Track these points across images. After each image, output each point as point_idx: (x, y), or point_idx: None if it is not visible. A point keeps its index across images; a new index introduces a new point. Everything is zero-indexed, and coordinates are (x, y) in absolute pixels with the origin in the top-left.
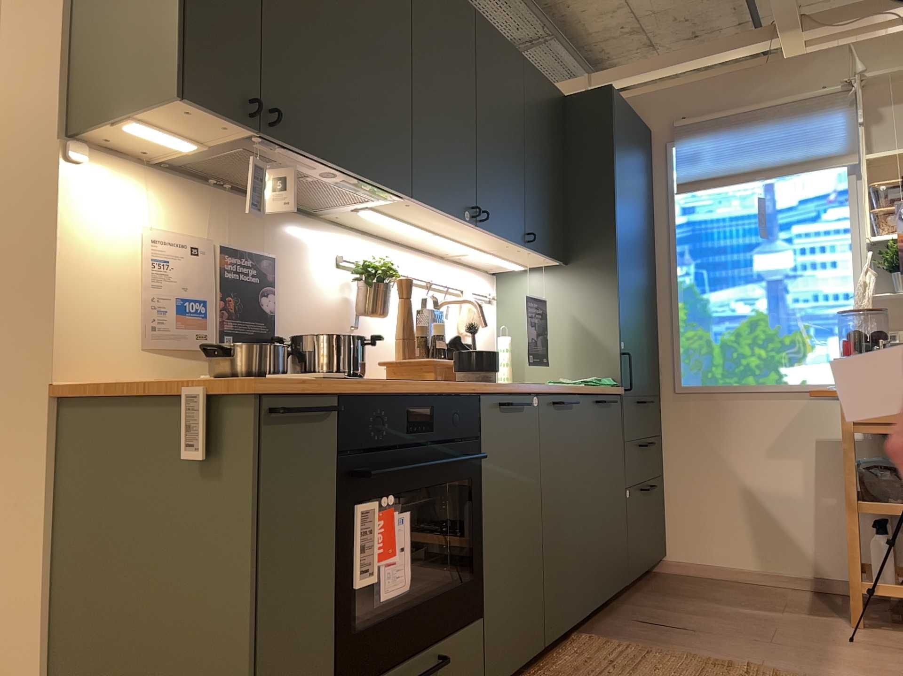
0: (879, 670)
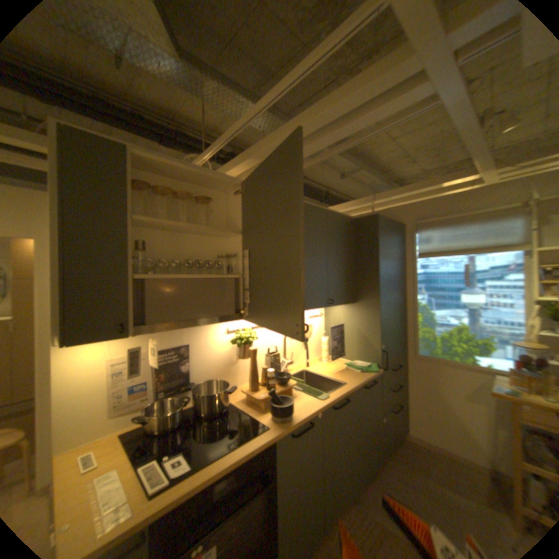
0: None
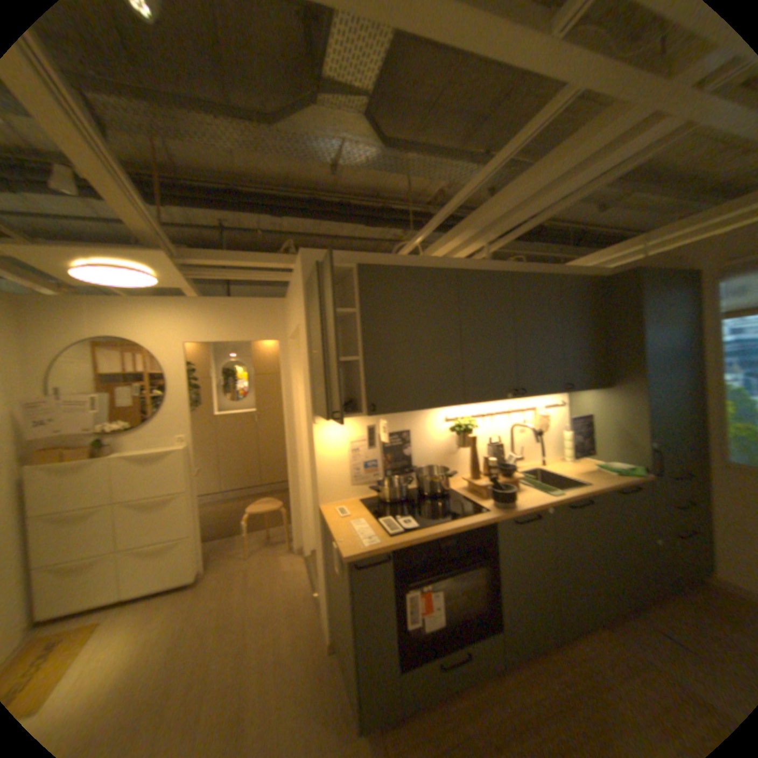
0: None
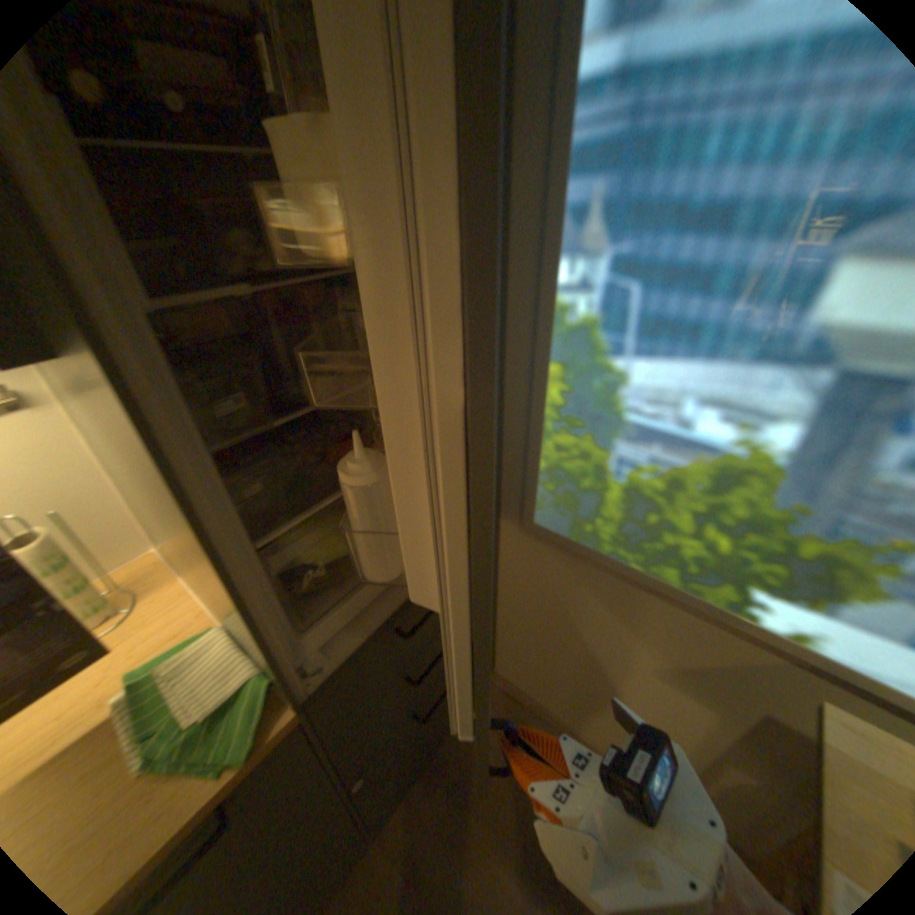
0: None
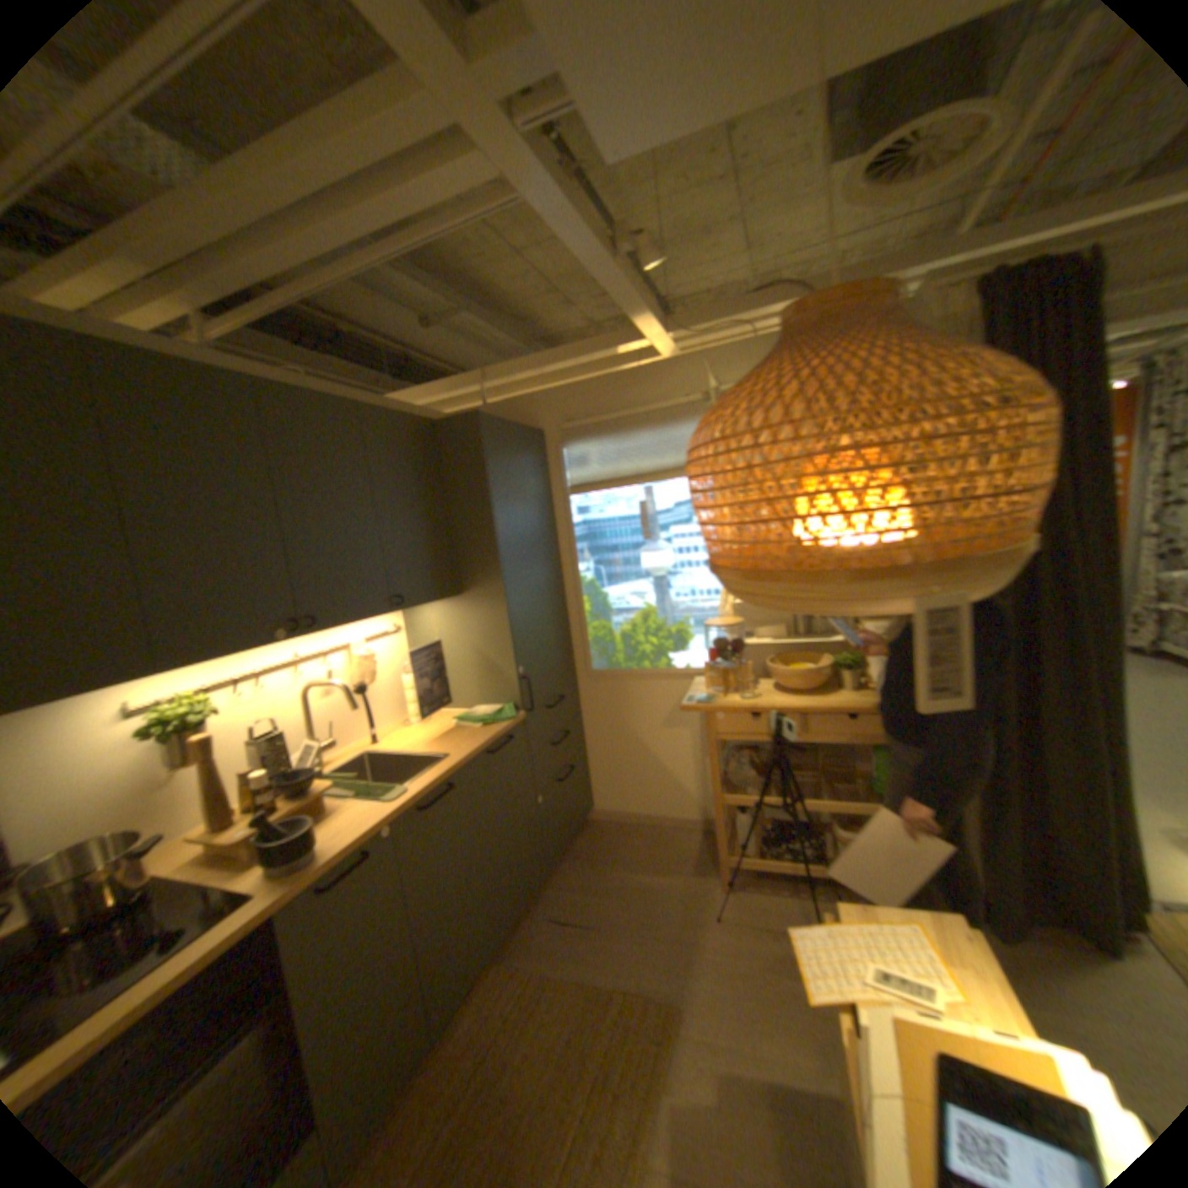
0: (731, 975)
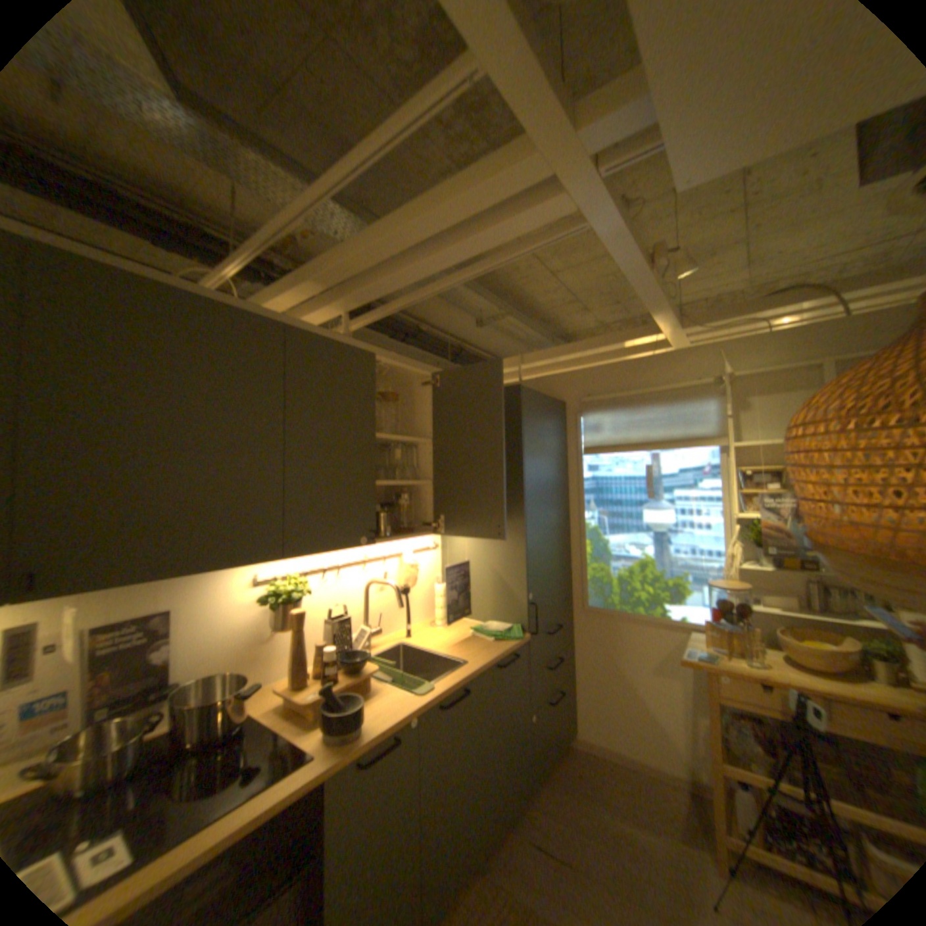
0: None
